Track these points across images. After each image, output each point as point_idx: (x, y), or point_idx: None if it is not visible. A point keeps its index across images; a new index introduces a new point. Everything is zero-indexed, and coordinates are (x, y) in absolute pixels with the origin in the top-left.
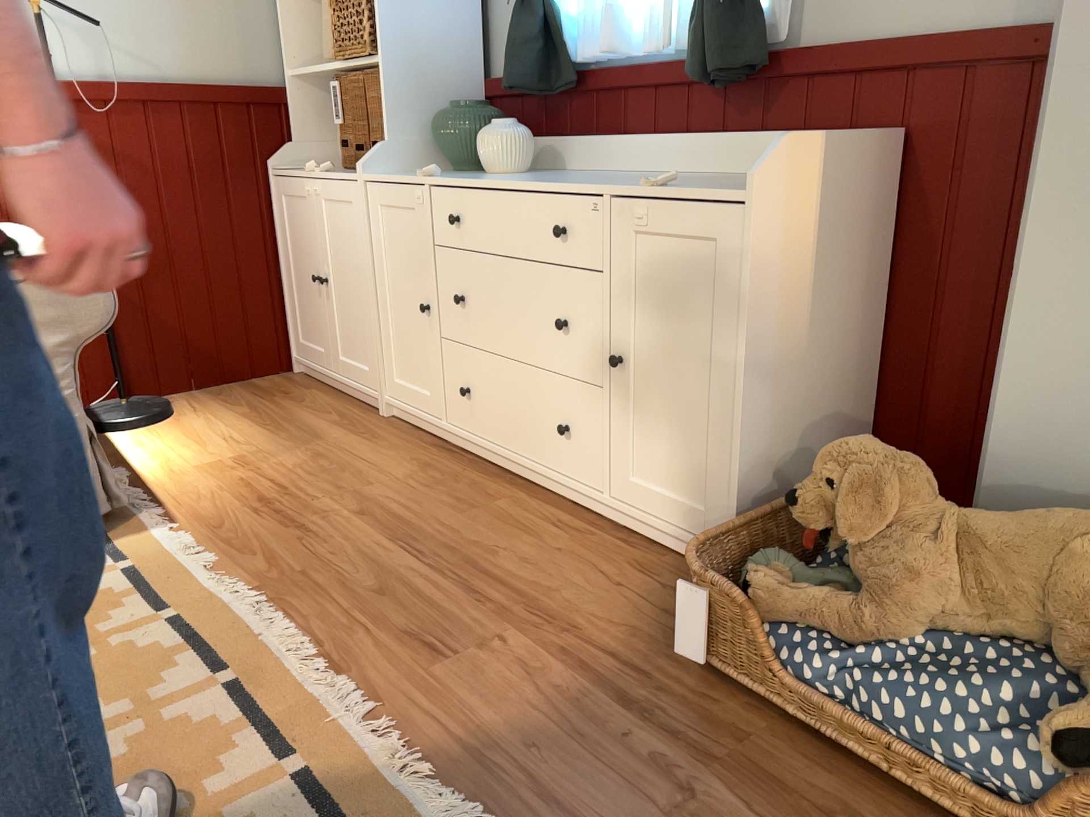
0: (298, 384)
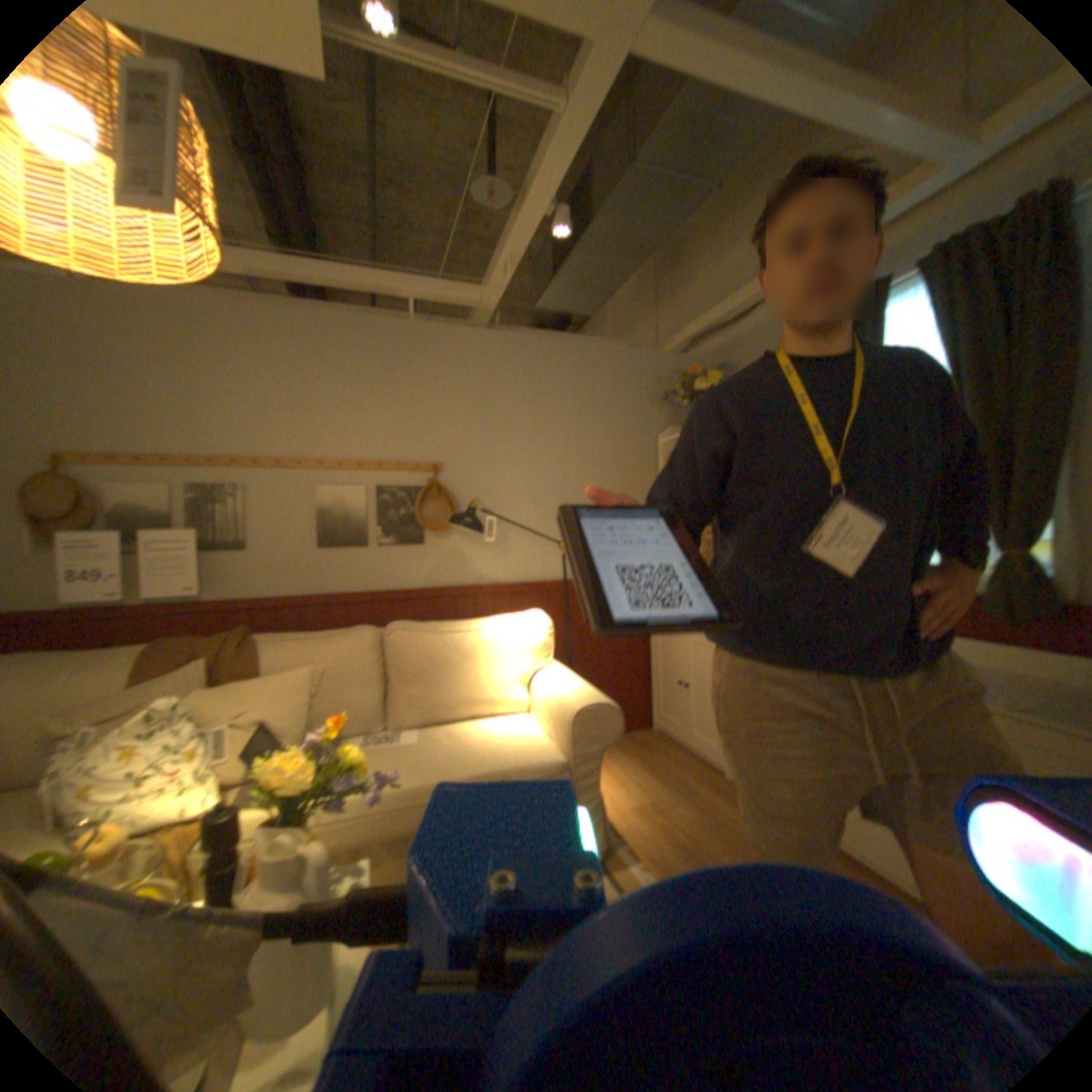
0: (661, 740)
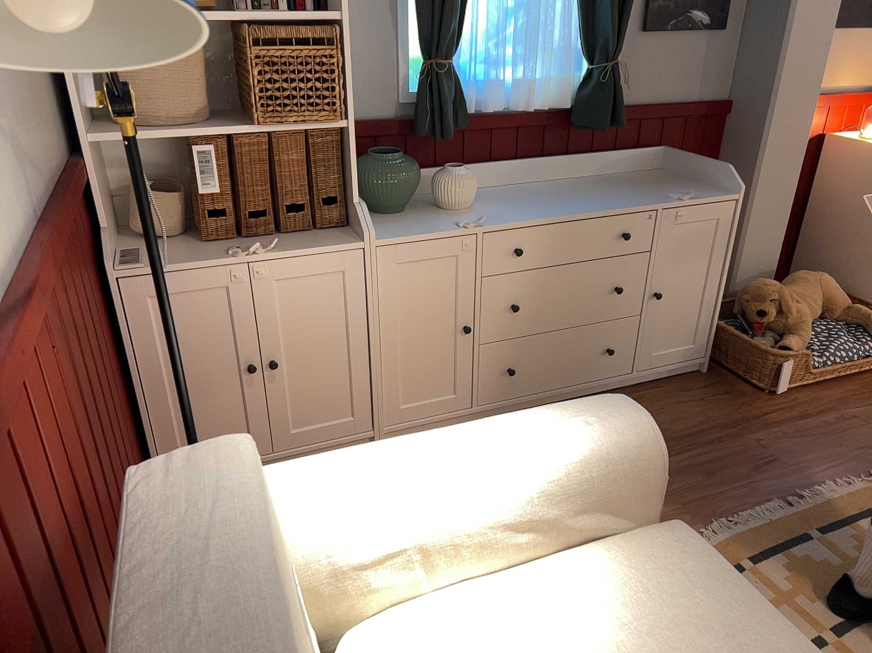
0: None
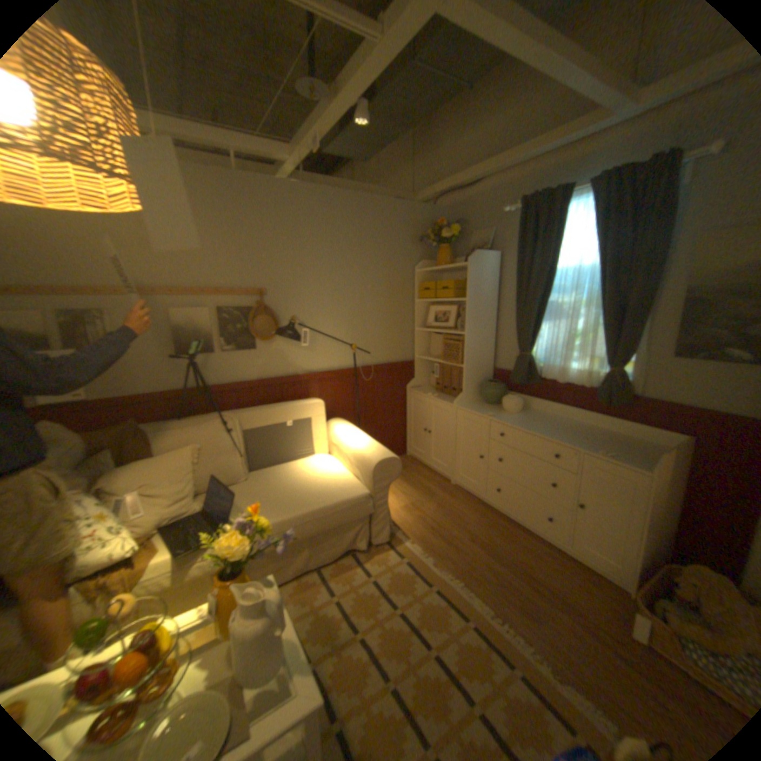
0: (412, 462)
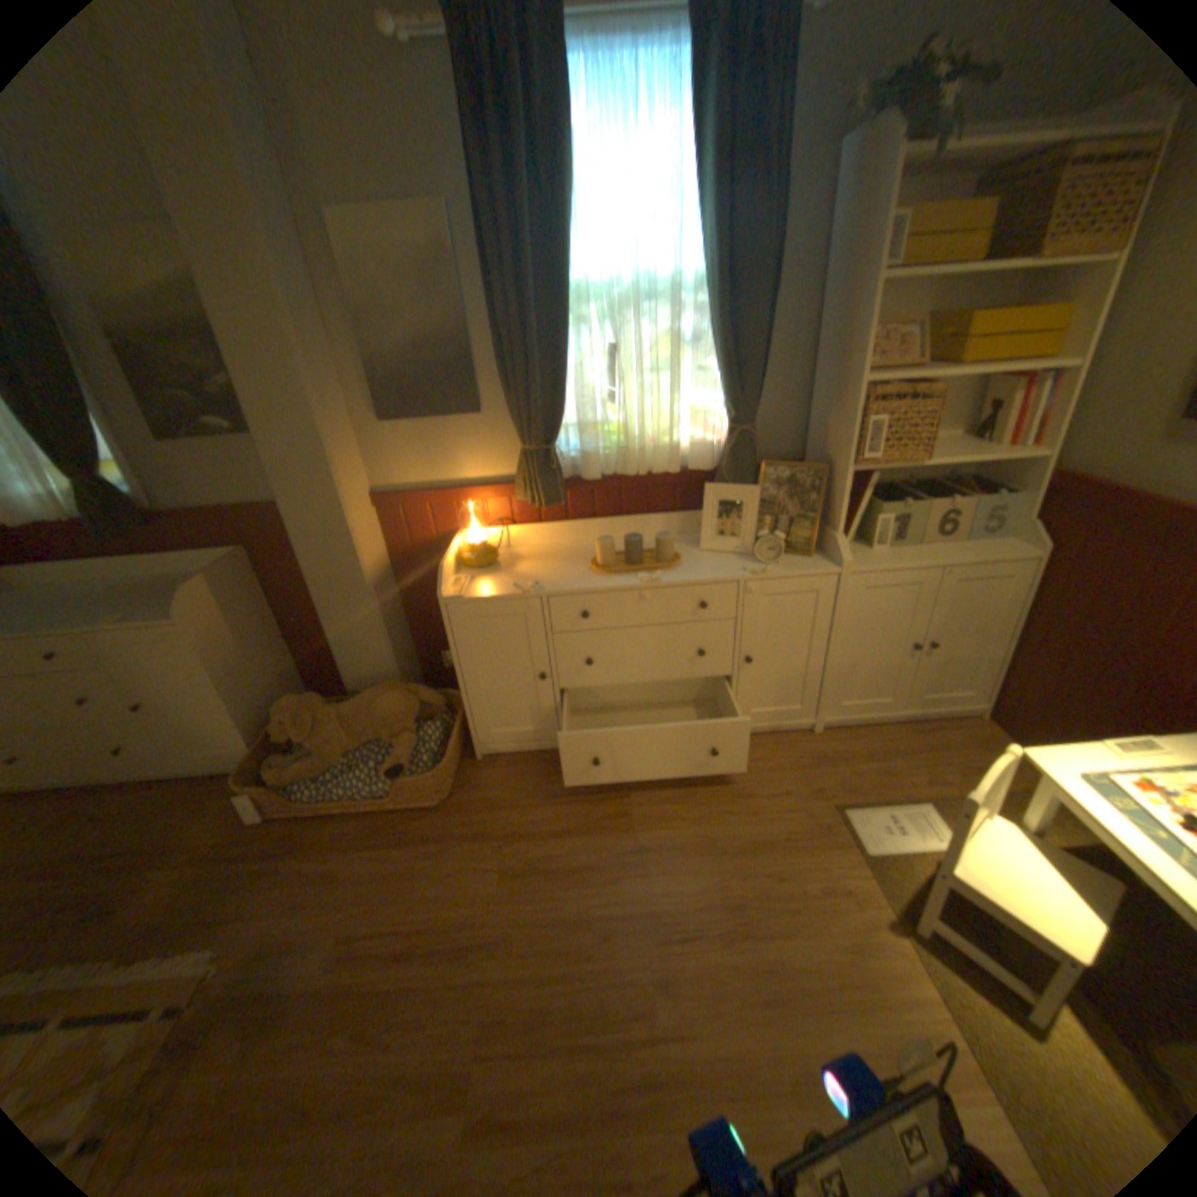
0: None
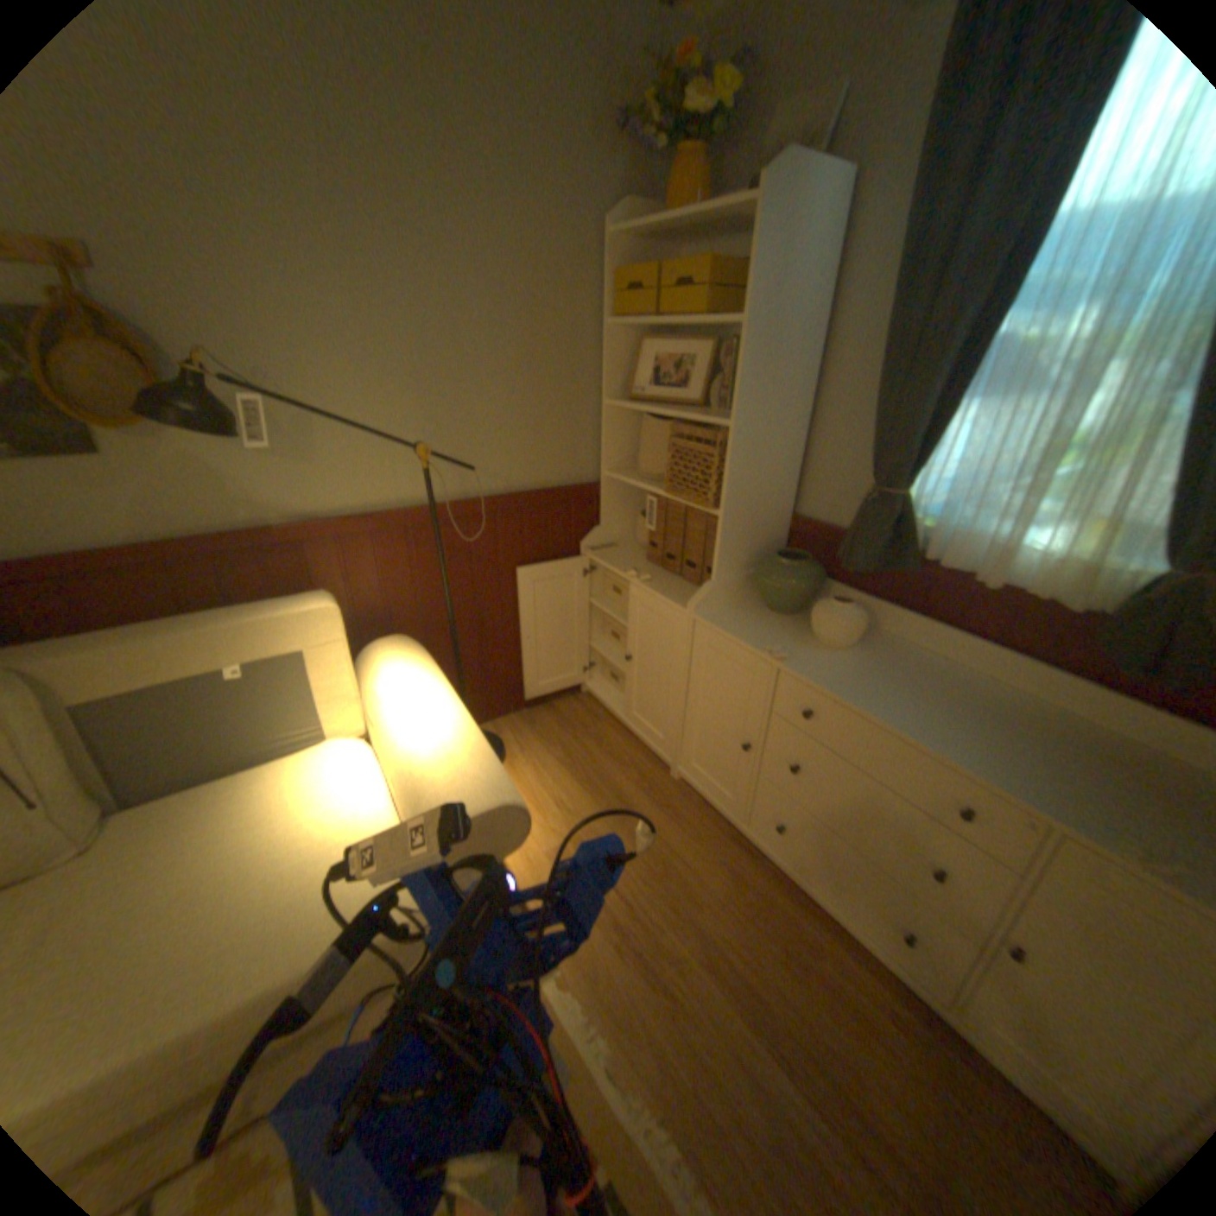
0: (589, 709)
